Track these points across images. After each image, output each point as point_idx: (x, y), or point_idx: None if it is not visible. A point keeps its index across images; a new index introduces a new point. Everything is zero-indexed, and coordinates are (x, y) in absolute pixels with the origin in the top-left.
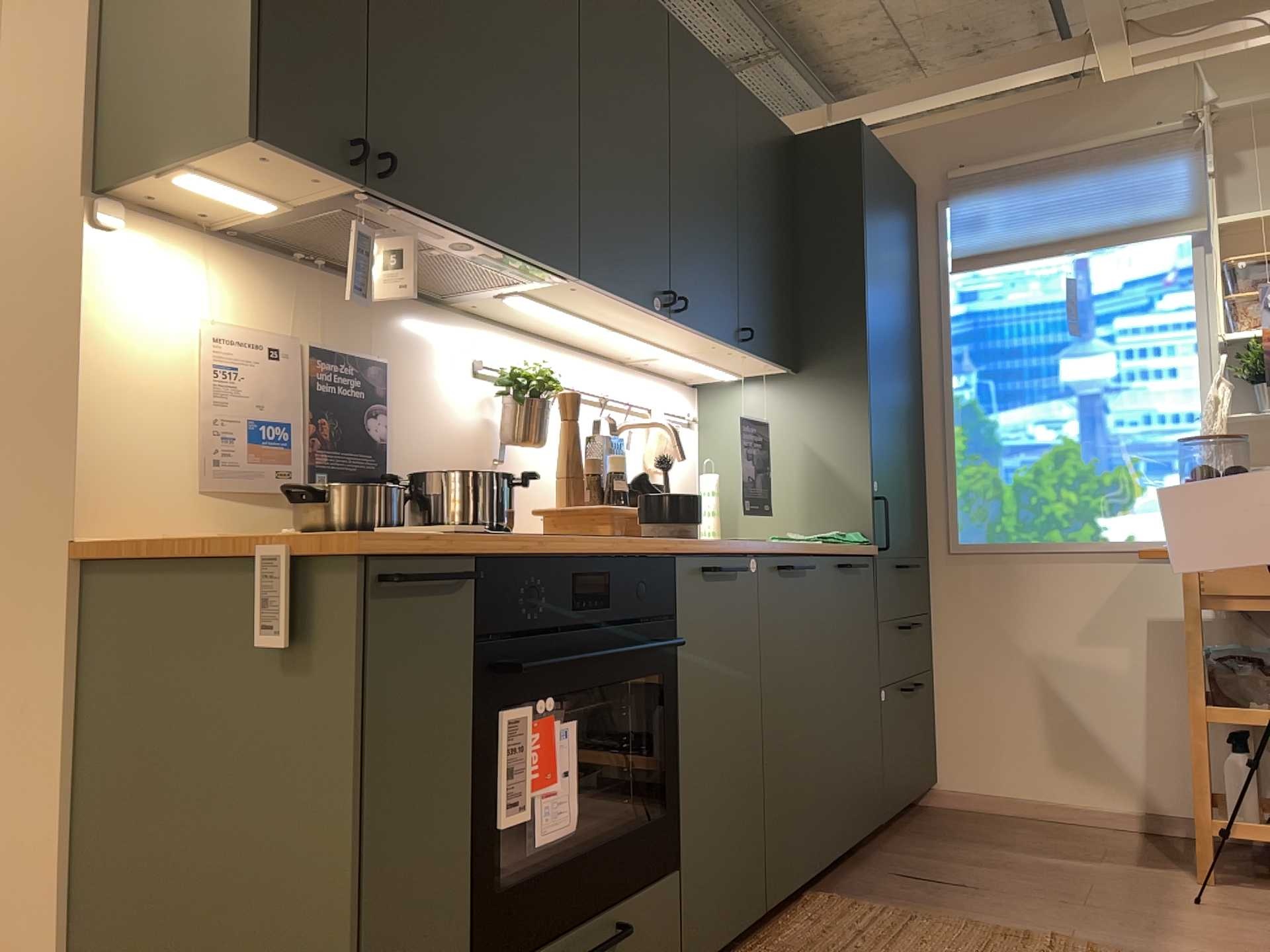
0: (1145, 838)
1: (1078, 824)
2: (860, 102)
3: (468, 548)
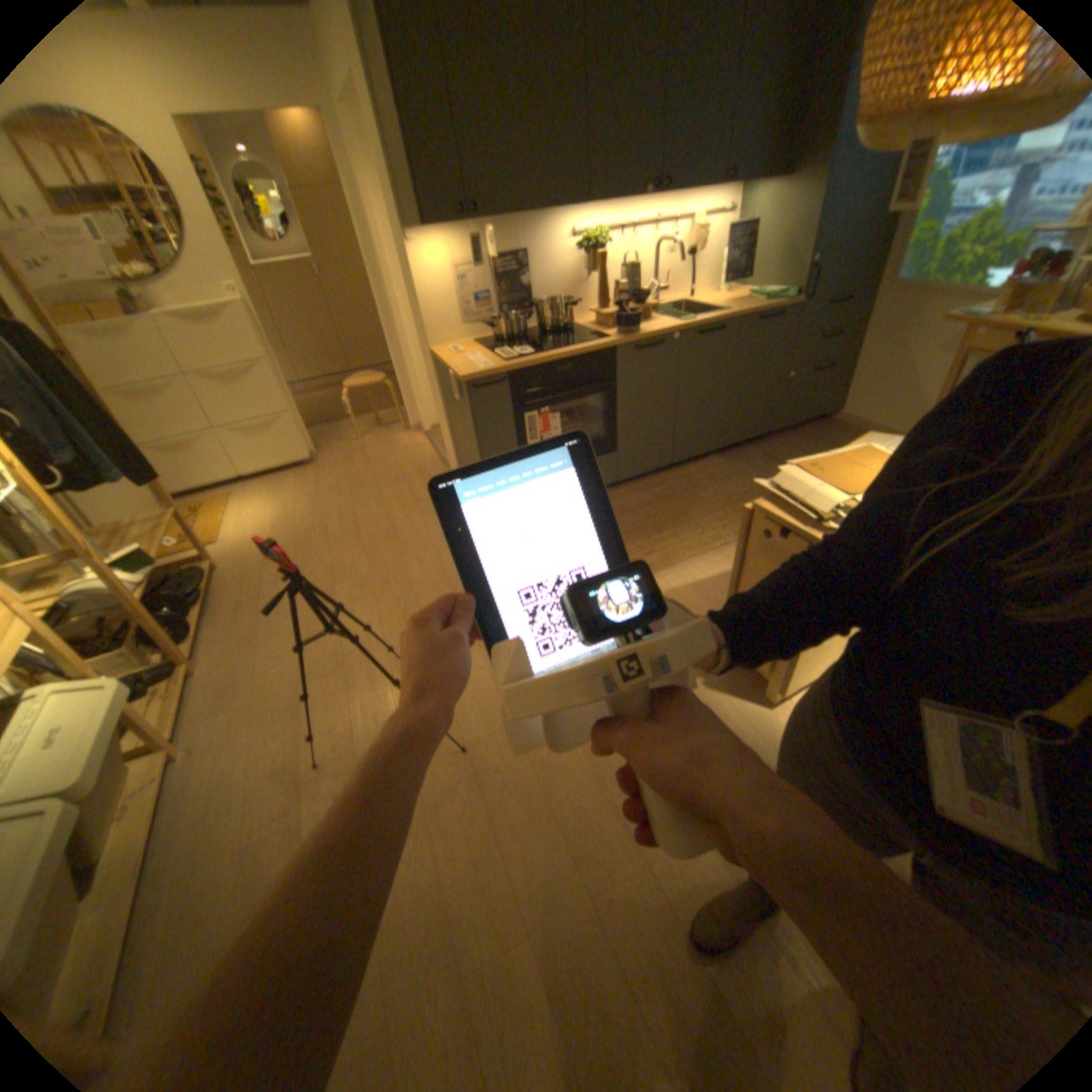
0: None
1: None
2: None
3: (504, 370)
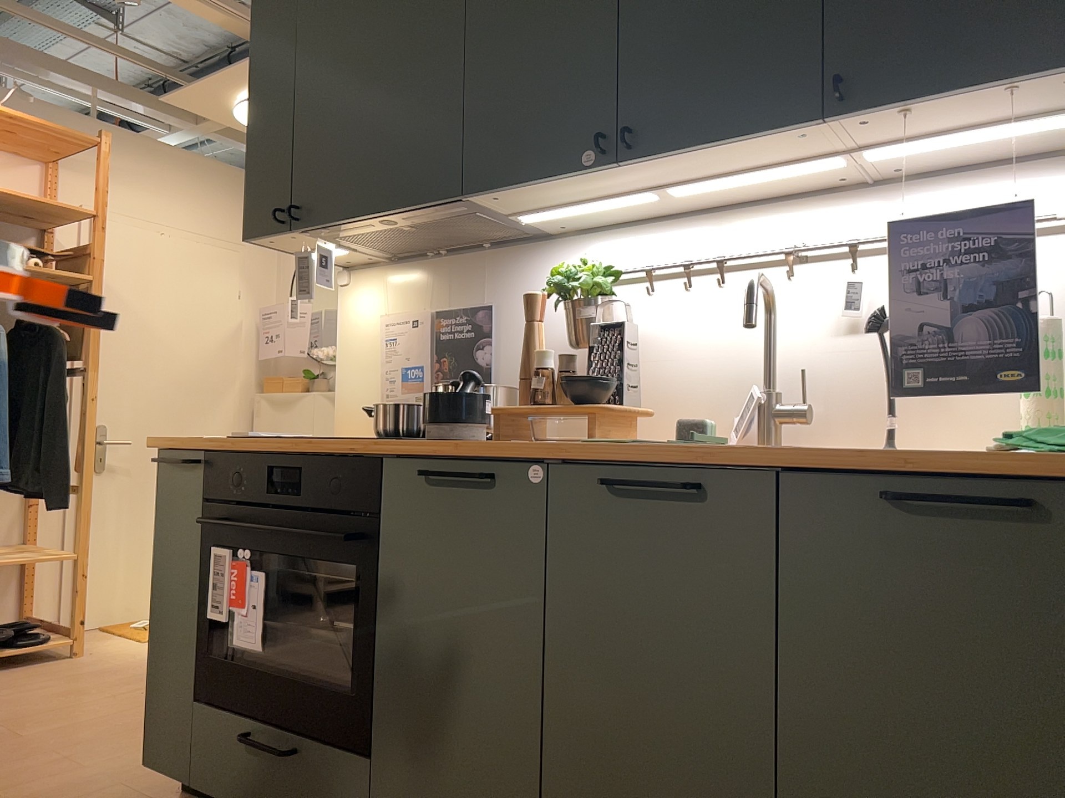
0: None
1: None
2: None
3: (208, 445)
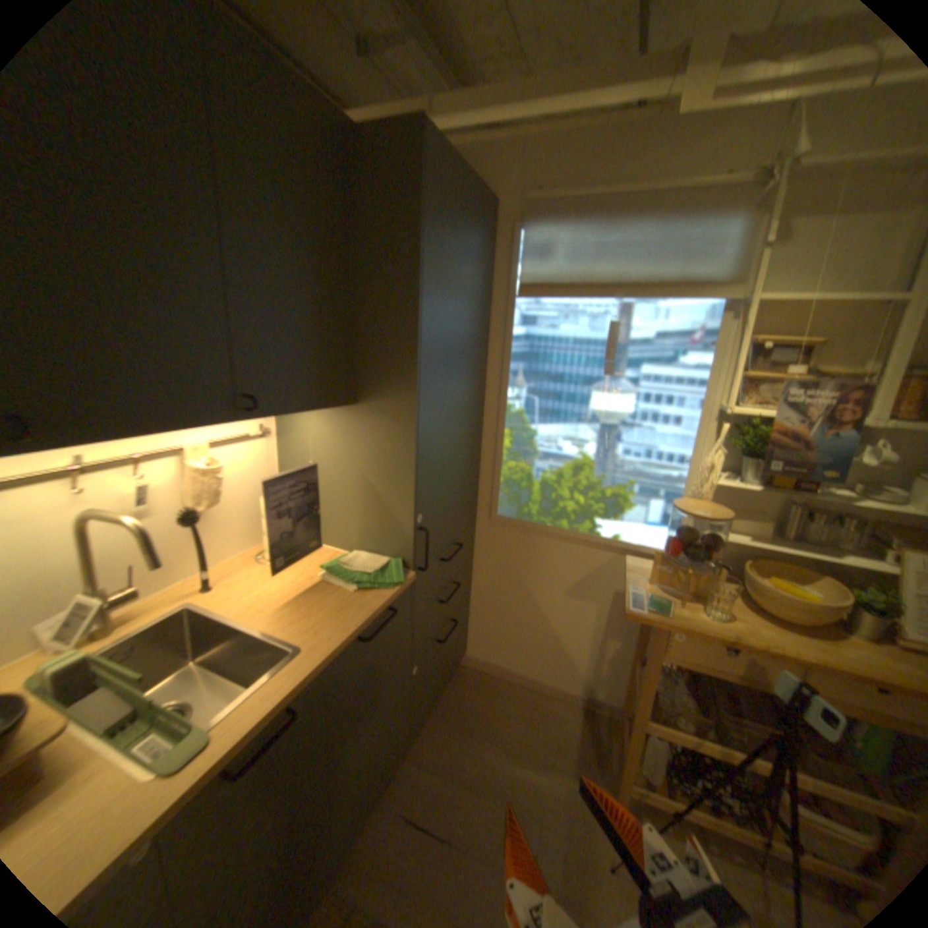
0: (584, 722)
1: (545, 699)
2: (460, 97)
3: None
